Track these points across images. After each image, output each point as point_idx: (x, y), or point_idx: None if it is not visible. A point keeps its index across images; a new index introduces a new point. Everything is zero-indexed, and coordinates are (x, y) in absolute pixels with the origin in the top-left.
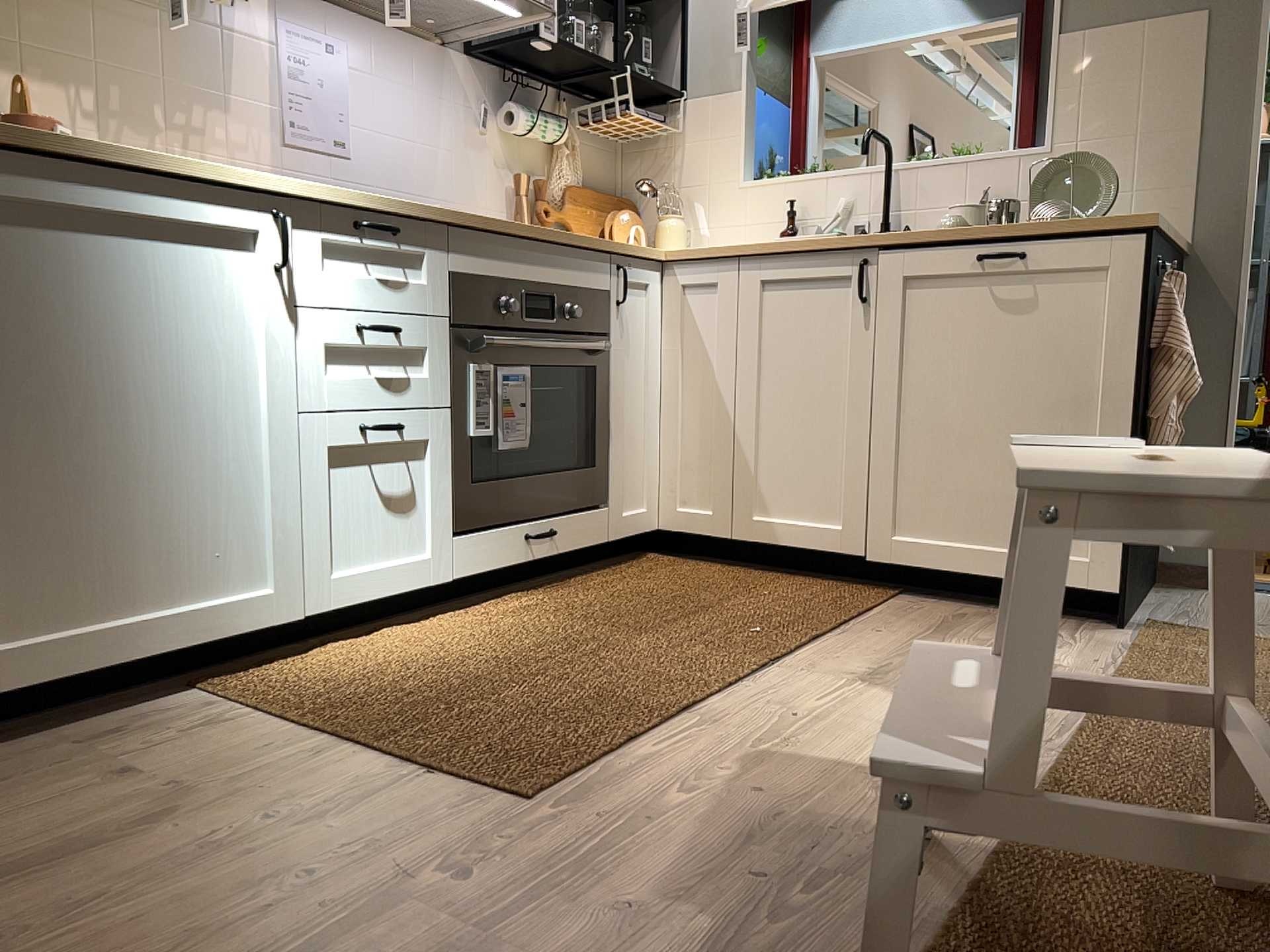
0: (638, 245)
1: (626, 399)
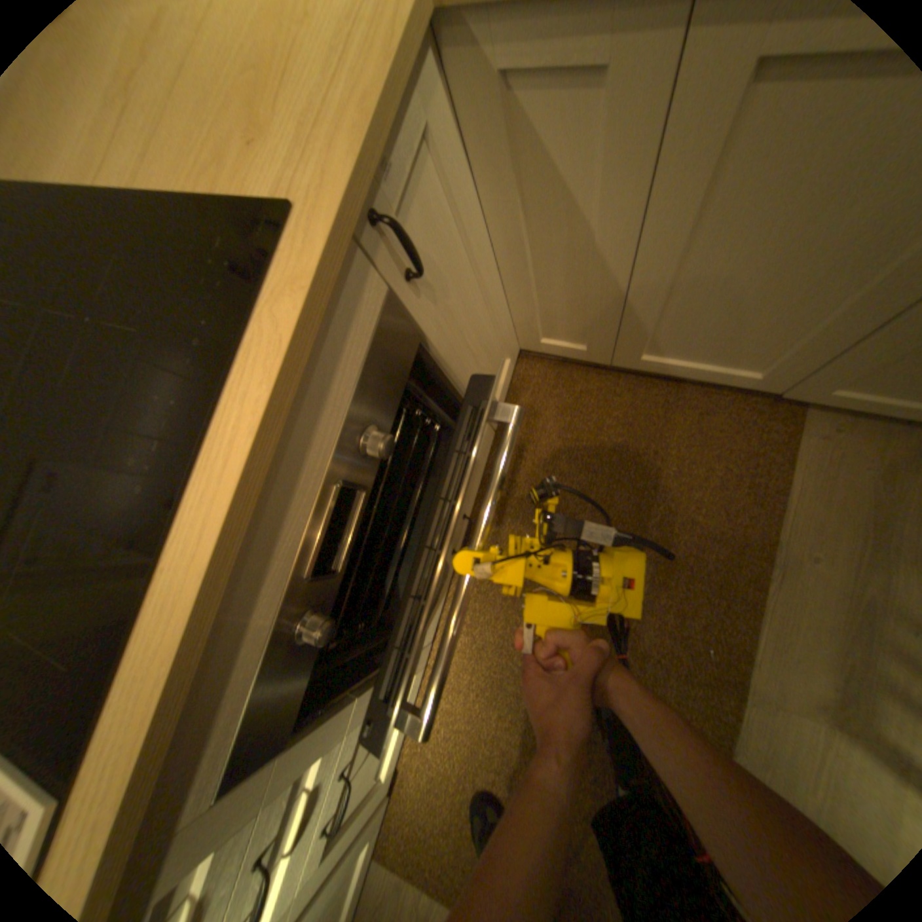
0: (372, 98)
1: (463, 337)
